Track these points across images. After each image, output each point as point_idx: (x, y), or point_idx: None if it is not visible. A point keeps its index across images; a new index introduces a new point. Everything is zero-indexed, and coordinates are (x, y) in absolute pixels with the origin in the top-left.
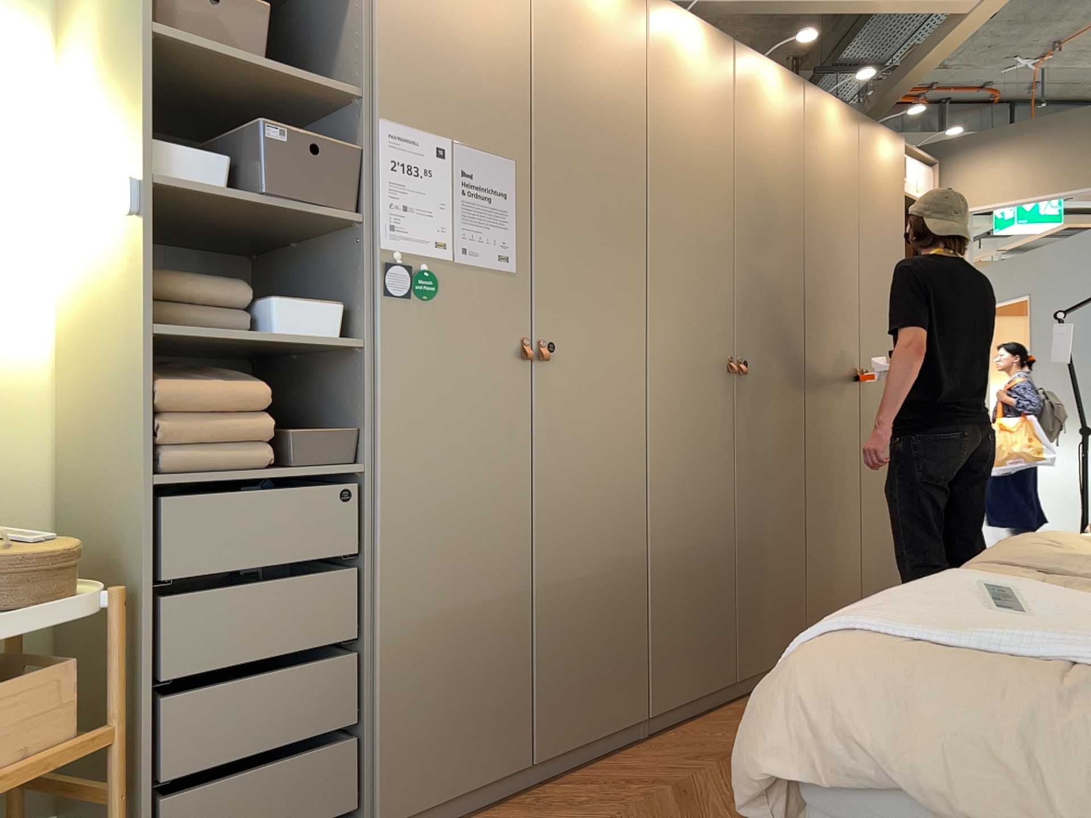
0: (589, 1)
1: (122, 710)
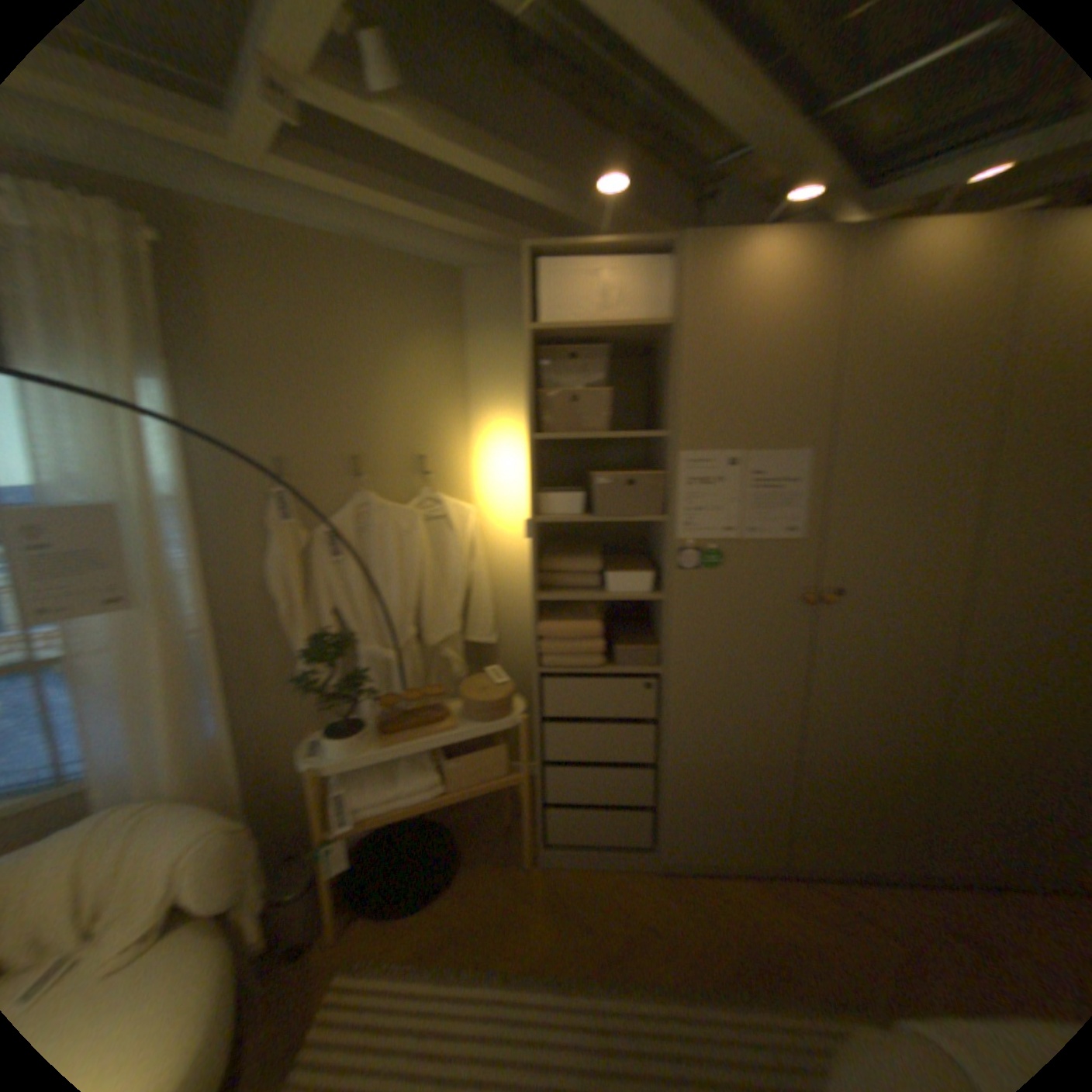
0: (926, 270)
1: (530, 769)
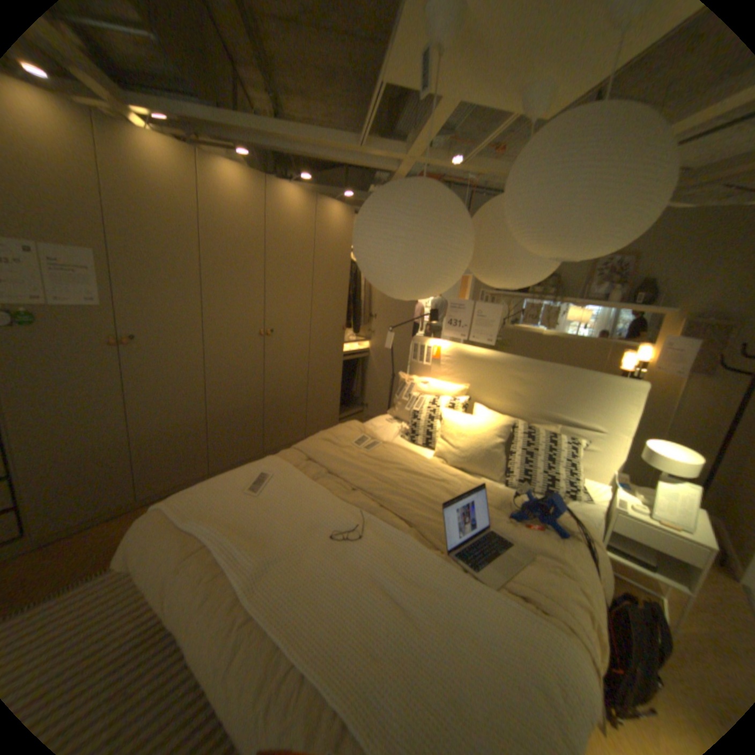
0: (144, 159)
1: None
